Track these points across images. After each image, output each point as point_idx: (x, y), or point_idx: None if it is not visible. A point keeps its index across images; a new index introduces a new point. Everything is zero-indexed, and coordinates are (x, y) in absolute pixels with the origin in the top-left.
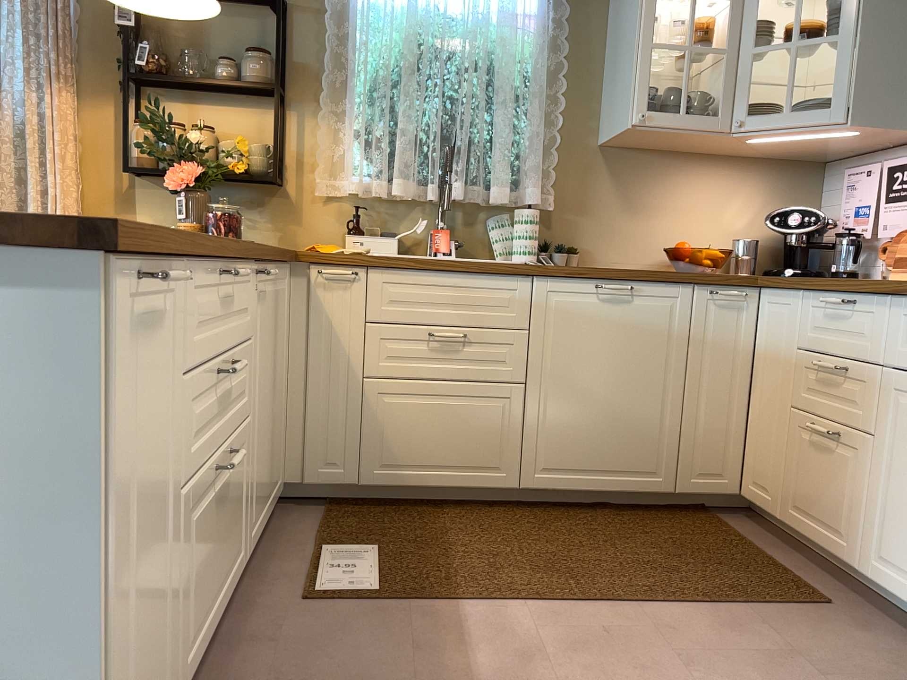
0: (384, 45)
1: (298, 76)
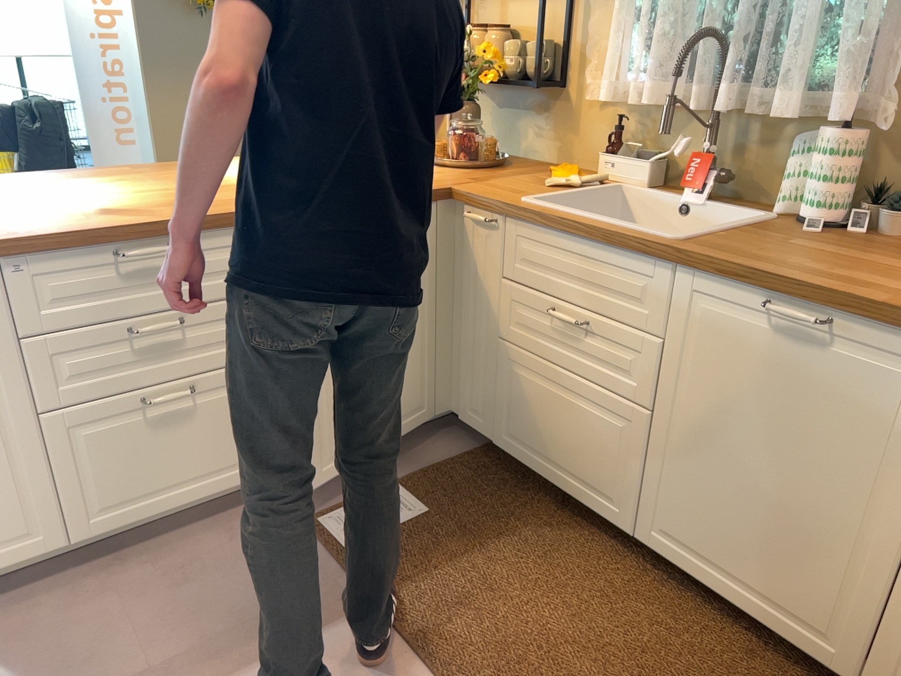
0: None
1: None
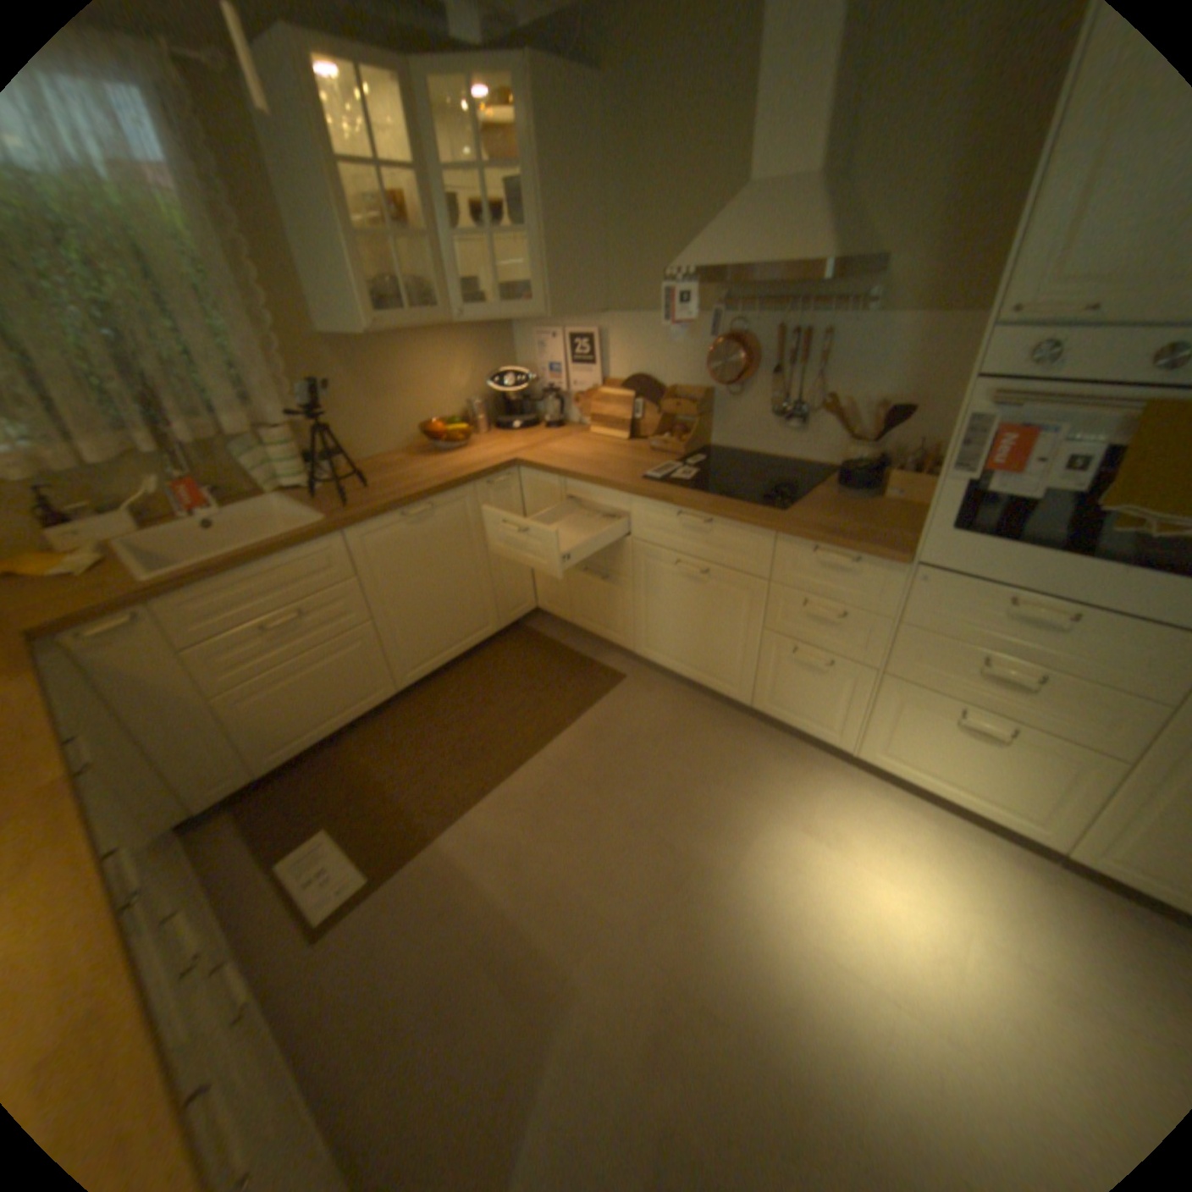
0: None
1: None
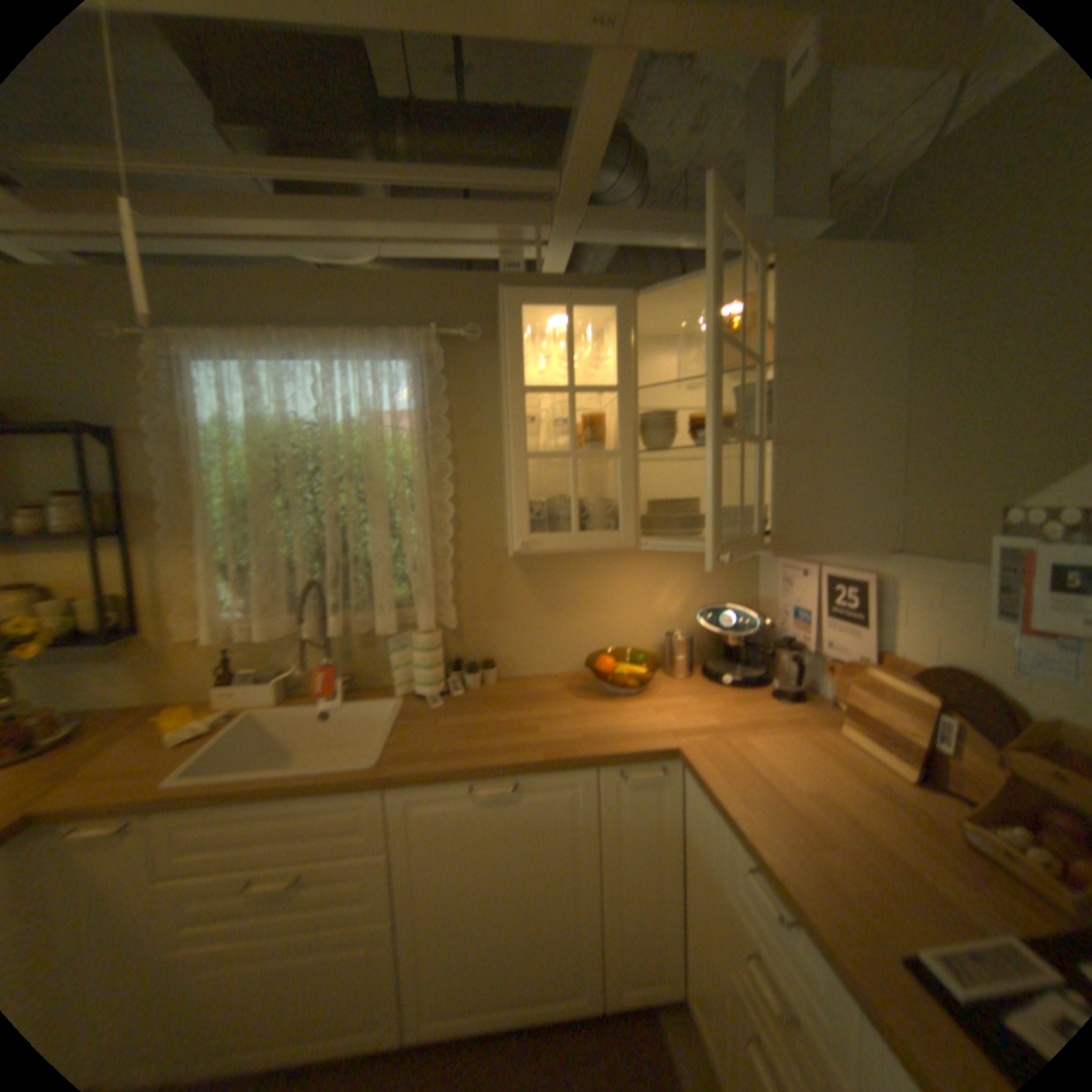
0: (222, 469)
1: (134, 509)
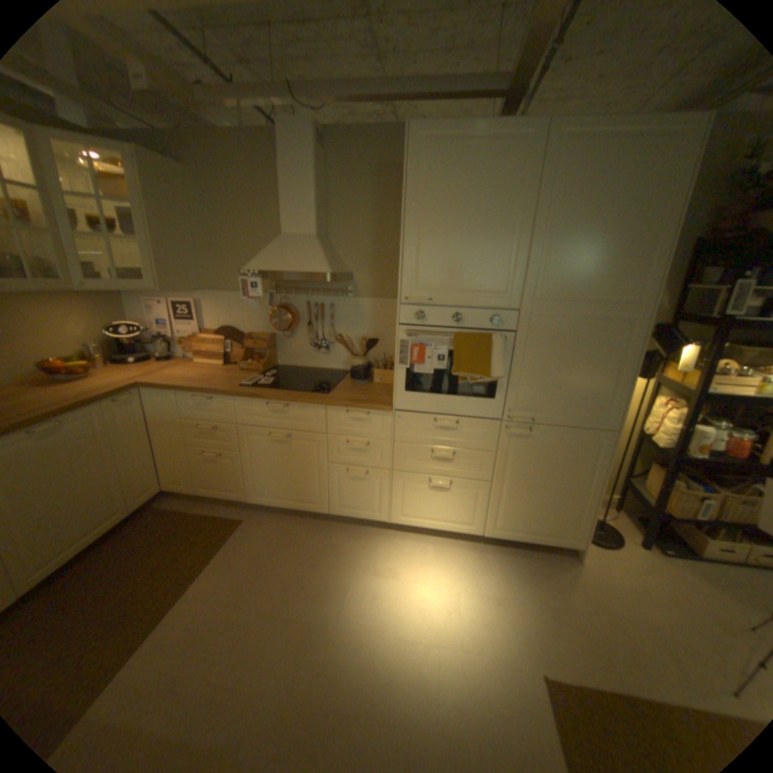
0: None
1: None
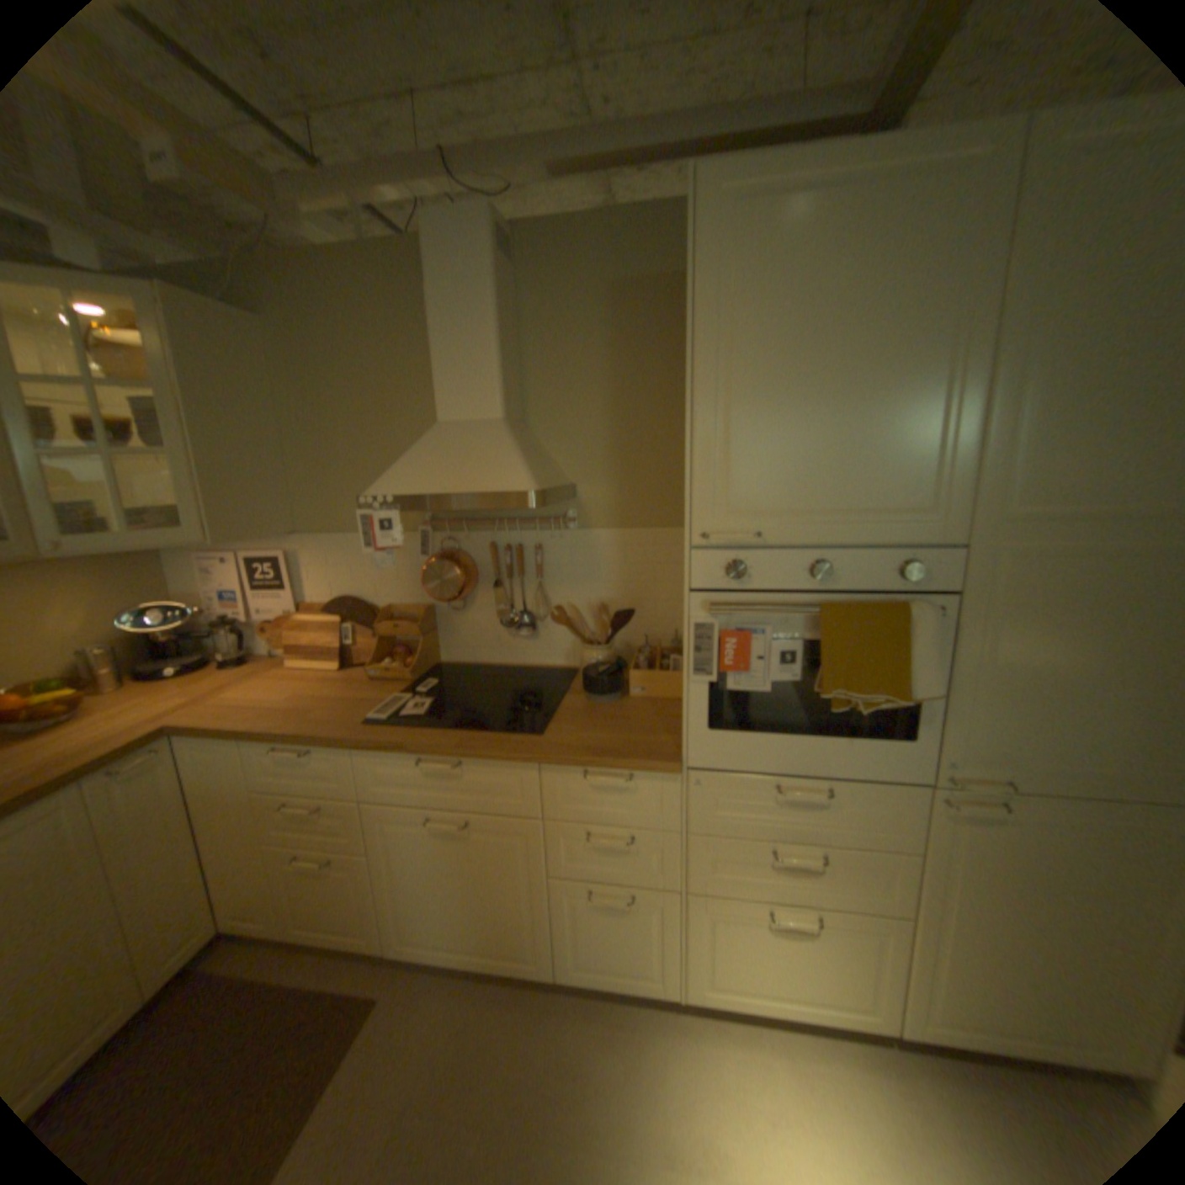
0: None
1: None
